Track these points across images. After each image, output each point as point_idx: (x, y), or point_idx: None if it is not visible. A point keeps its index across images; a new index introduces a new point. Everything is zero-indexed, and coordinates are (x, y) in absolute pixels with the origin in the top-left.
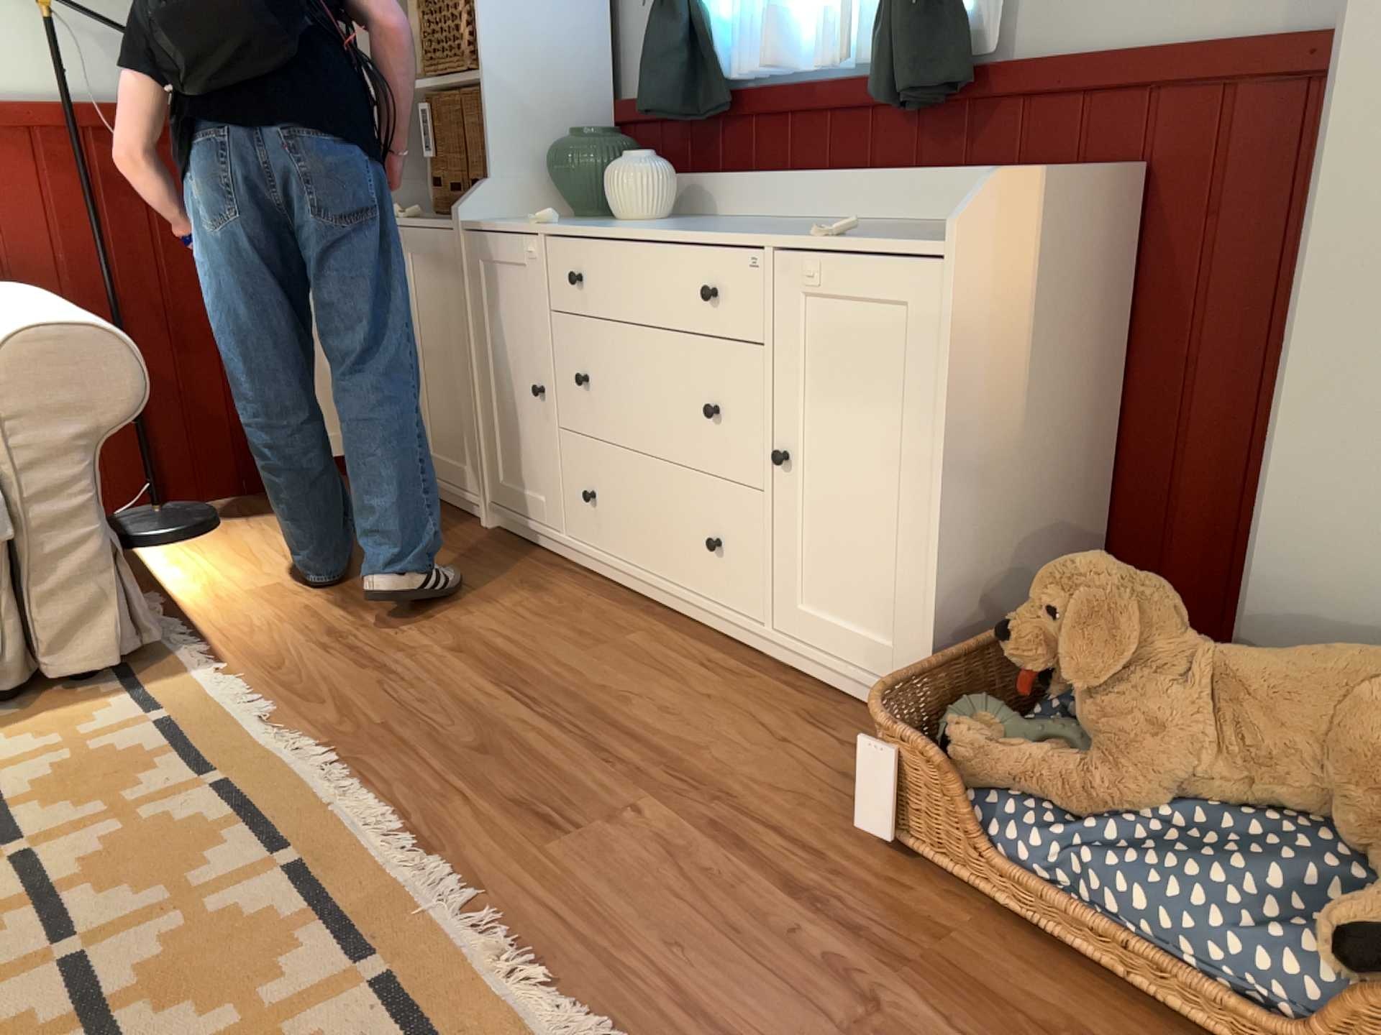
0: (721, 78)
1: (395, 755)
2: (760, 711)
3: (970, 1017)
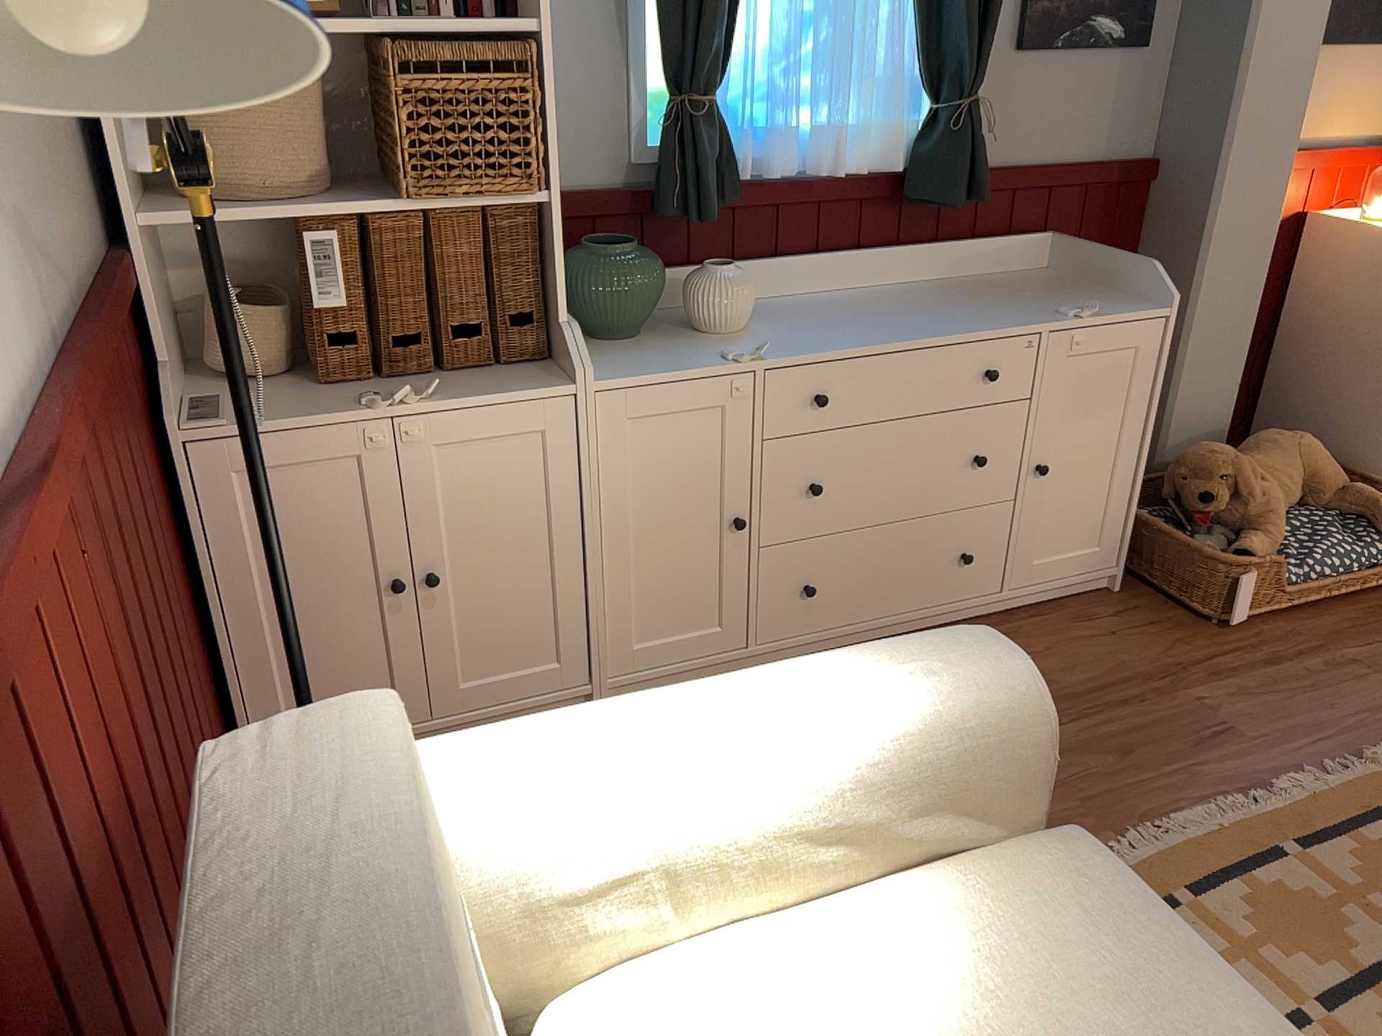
0: (738, 175)
1: (1131, 798)
2: (1072, 633)
3: (1357, 642)
